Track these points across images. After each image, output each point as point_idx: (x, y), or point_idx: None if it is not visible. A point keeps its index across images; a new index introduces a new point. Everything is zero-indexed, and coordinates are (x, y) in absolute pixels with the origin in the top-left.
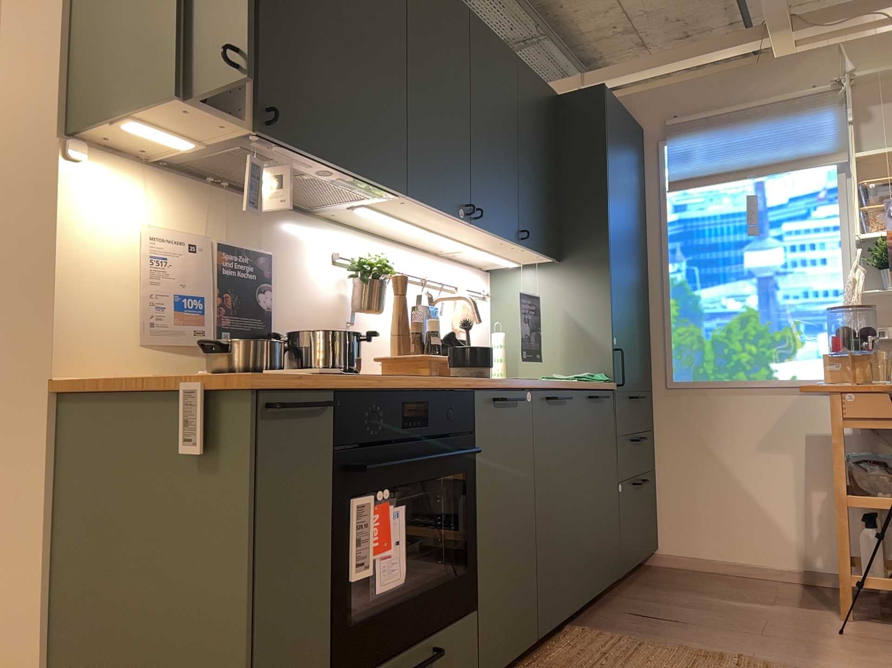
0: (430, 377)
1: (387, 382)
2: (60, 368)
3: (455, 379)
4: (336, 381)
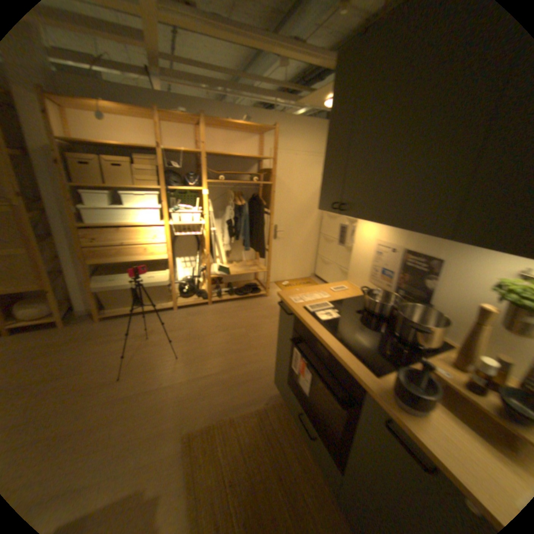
0: (350, 353)
1: (315, 328)
2: (347, 278)
3: (390, 382)
4: (291, 309)
